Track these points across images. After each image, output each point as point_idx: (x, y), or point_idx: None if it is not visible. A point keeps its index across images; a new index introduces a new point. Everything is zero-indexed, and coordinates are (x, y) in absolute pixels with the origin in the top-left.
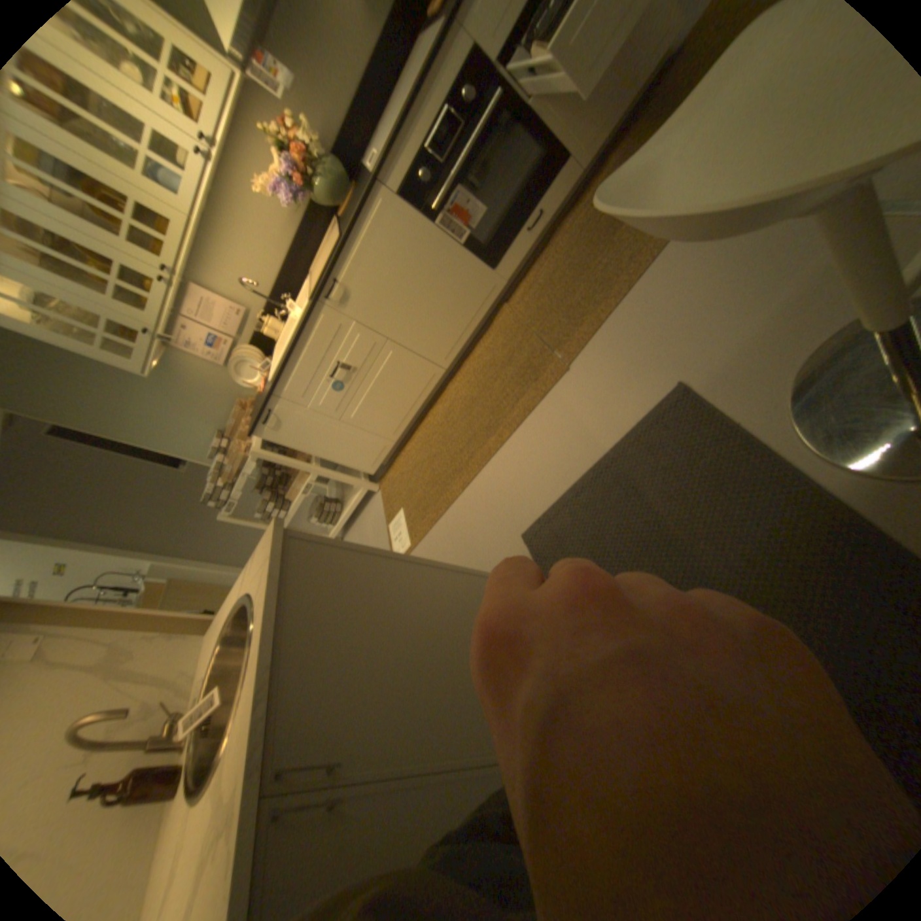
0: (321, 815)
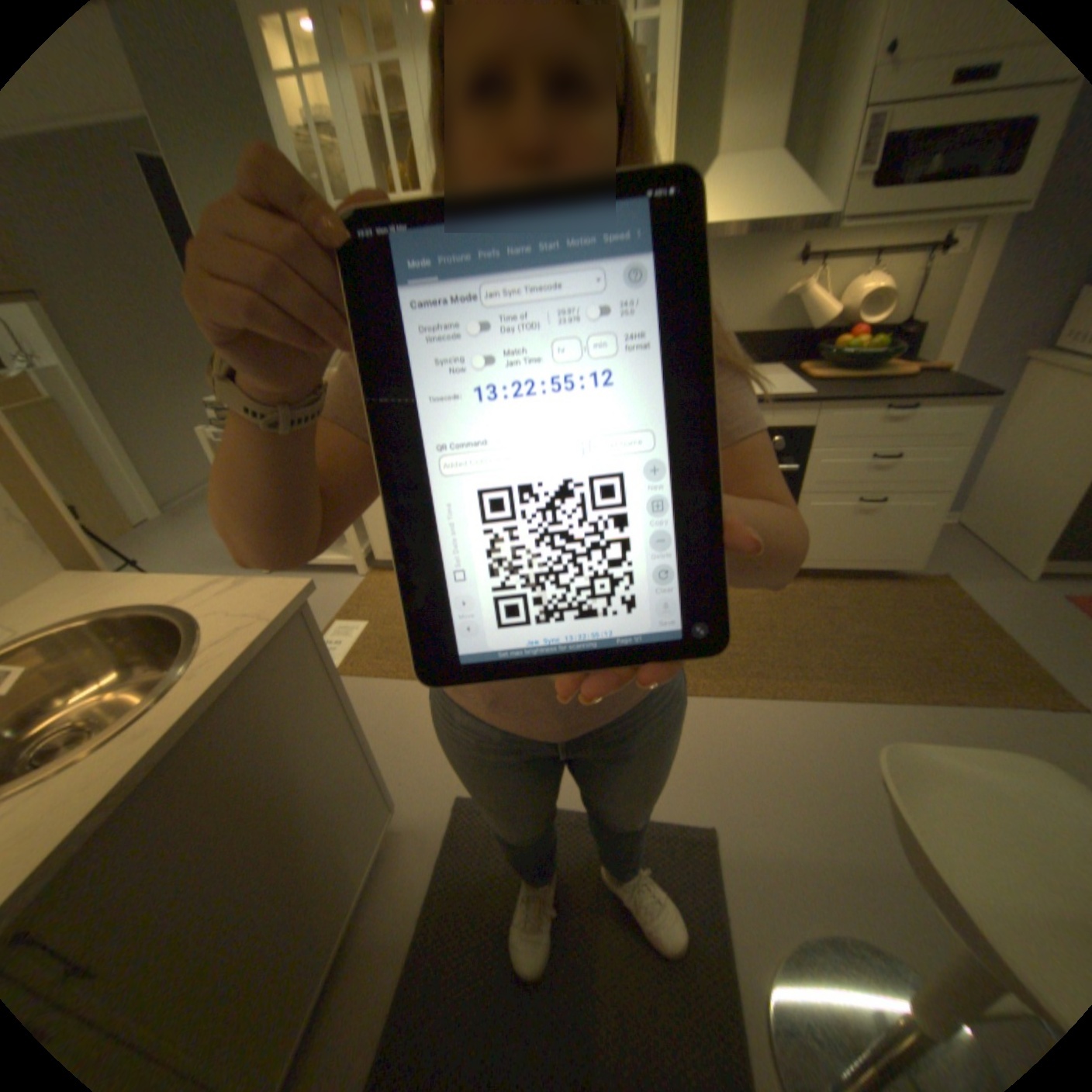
0: None
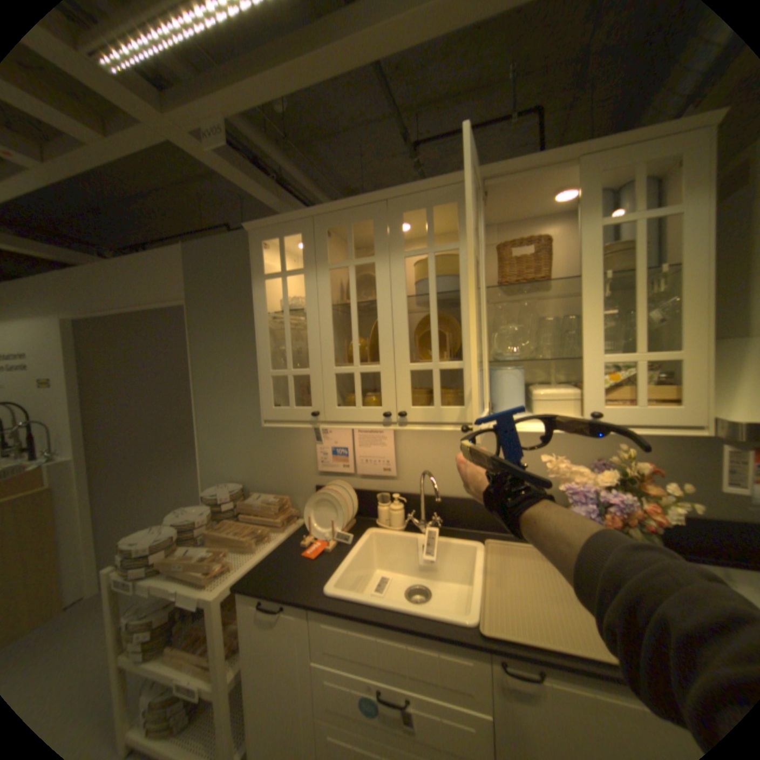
0: None
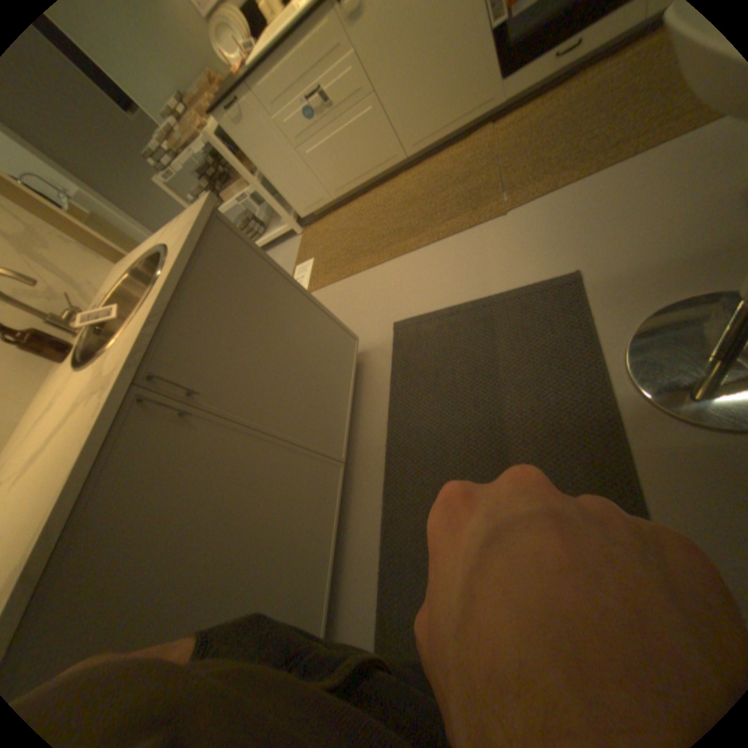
0: (172, 417)
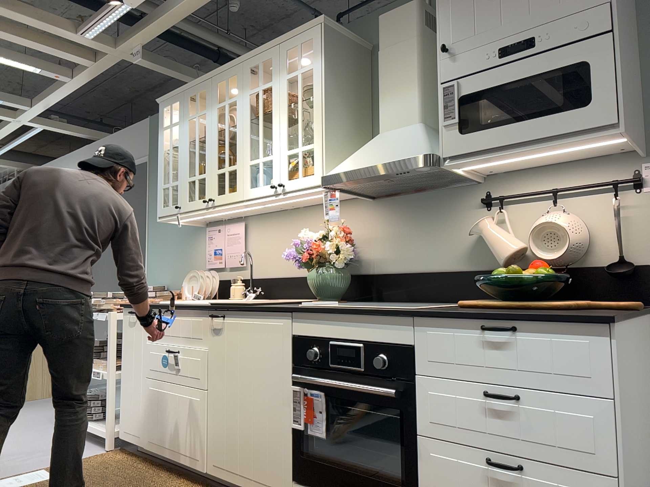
0: None
